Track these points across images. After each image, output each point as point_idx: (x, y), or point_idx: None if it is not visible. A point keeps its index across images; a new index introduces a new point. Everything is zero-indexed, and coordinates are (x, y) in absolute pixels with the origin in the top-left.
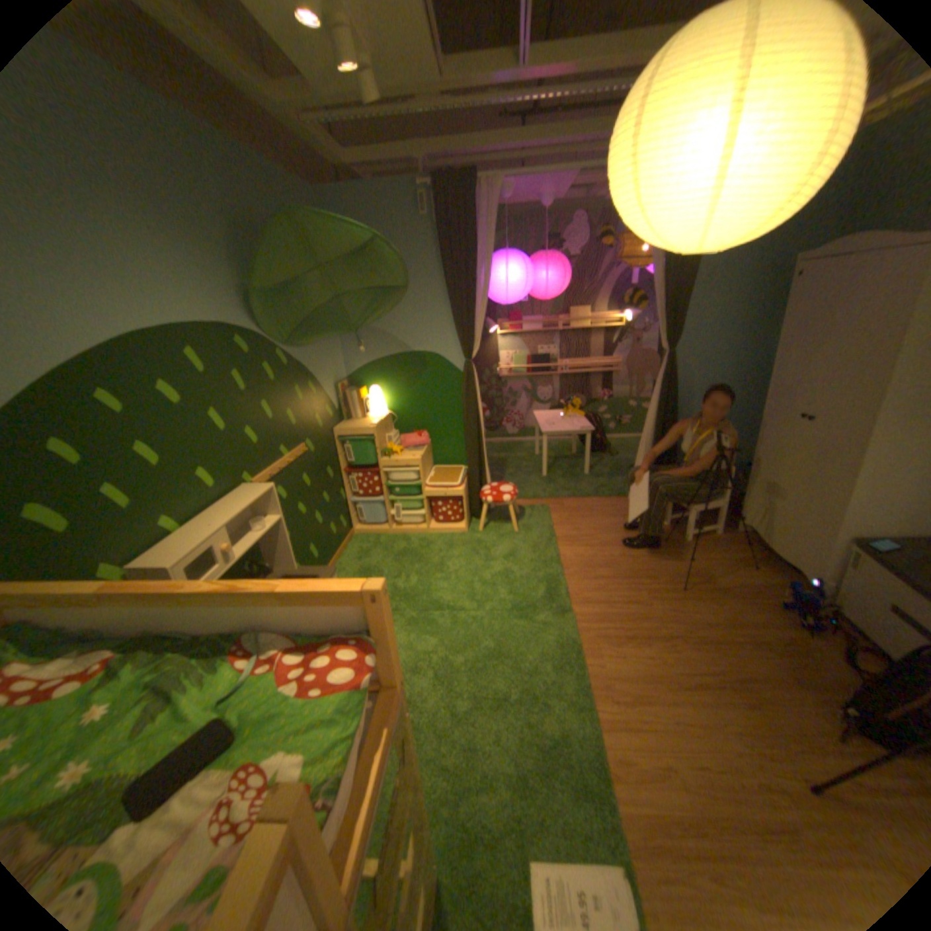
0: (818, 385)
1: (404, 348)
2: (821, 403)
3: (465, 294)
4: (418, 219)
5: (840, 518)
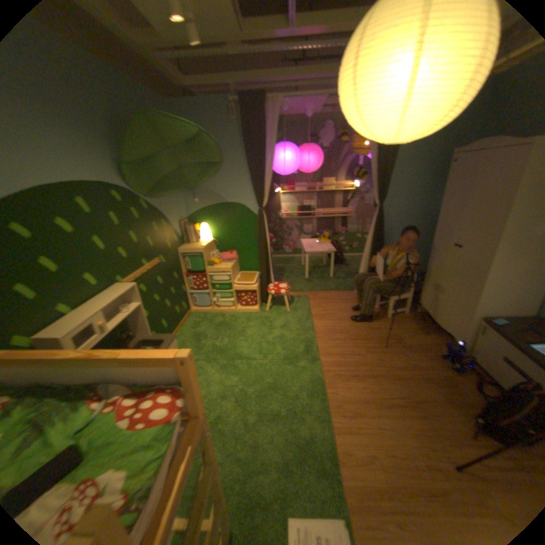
0: (464, 226)
1: (221, 200)
2: (466, 237)
3: (258, 168)
4: (230, 121)
5: (475, 305)
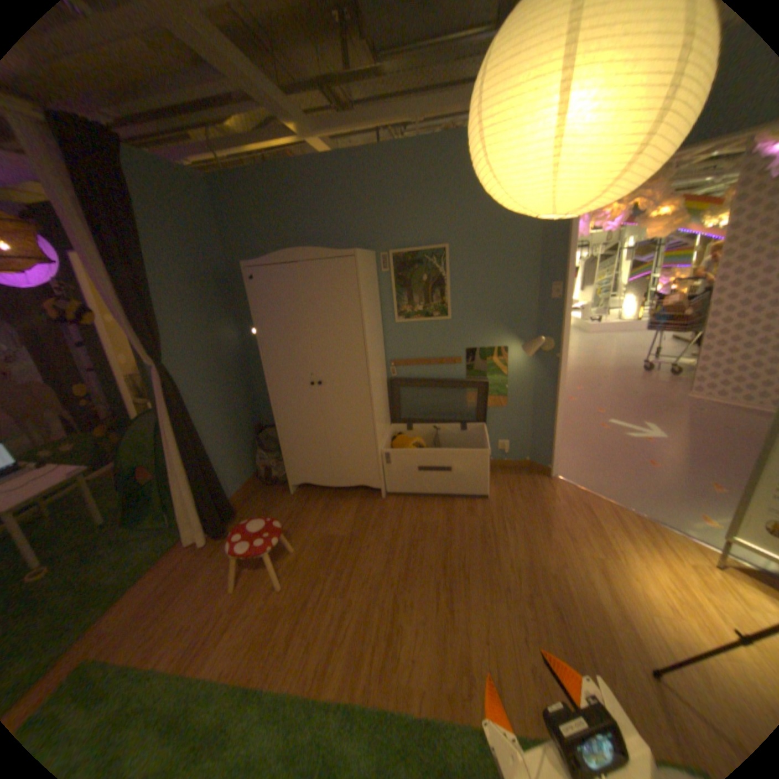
0: (313, 357)
1: None
2: (317, 369)
3: None
4: None
5: (375, 435)
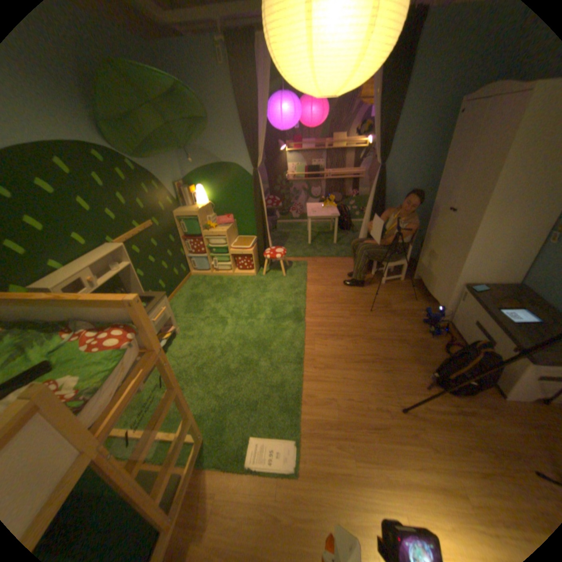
0: (461, 188)
1: (216, 160)
2: (462, 200)
3: (251, 122)
4: (219, 67)
5: (459, 271)
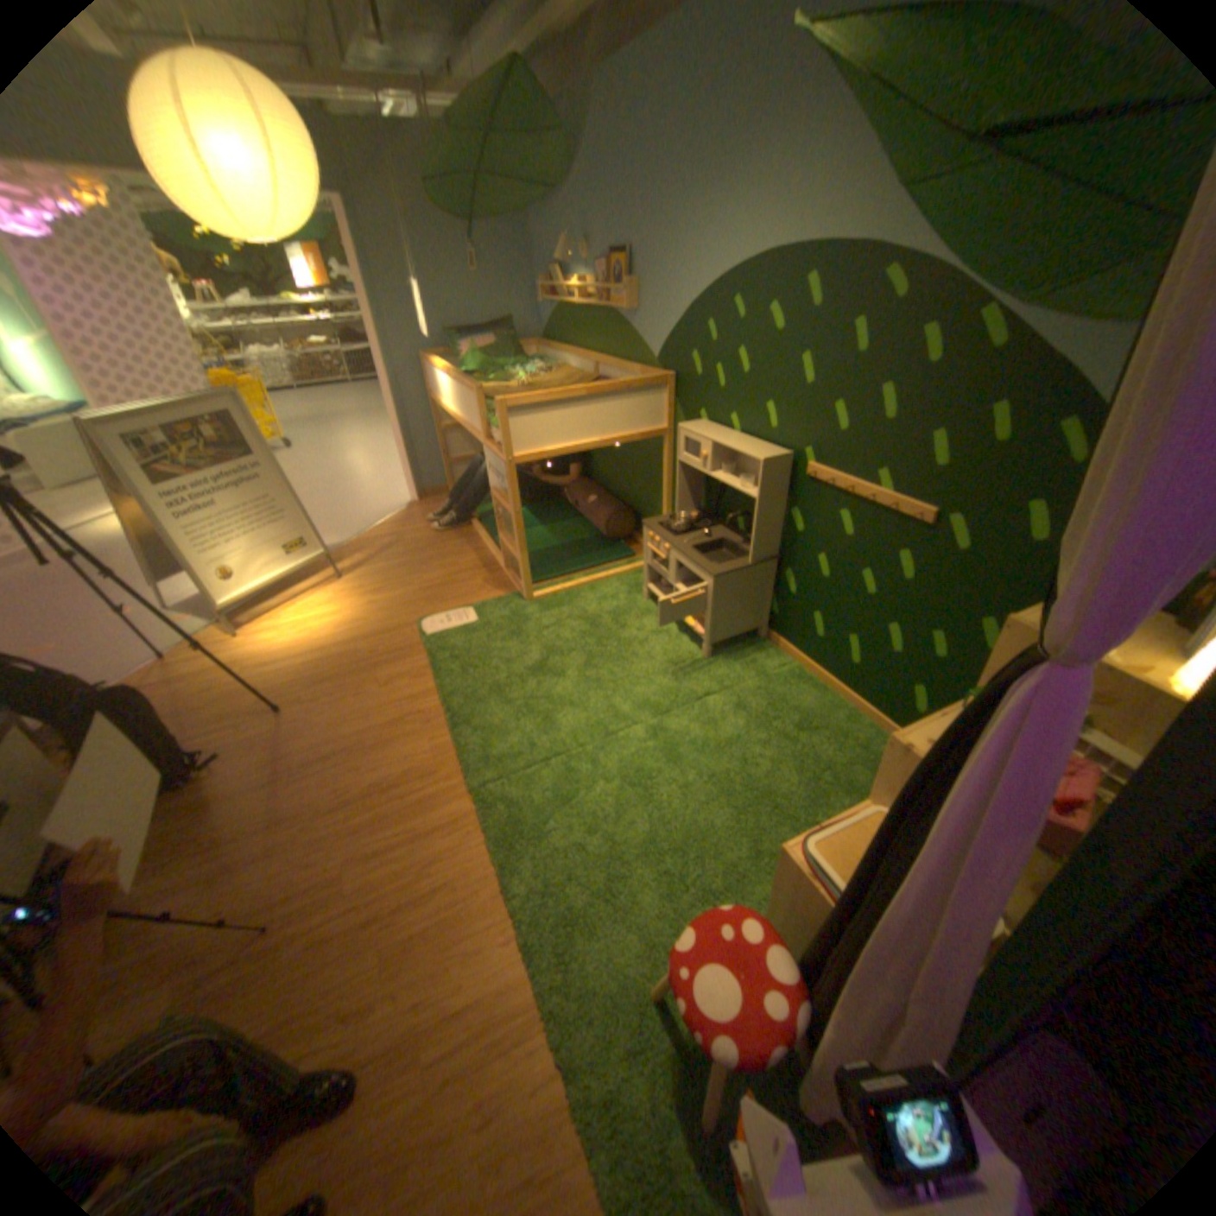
0: None
1: None
2: None
3: None
4: None
5: None
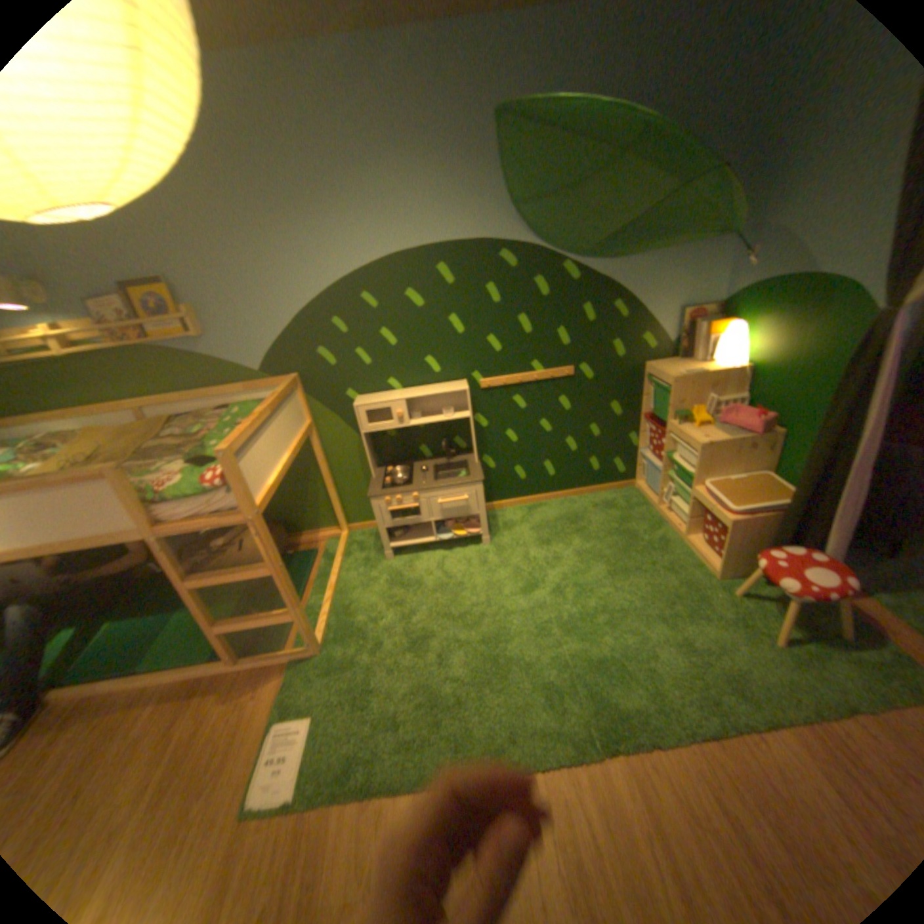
0: None
1: (808, 263)
2: None
3: None
4: None
5: None
